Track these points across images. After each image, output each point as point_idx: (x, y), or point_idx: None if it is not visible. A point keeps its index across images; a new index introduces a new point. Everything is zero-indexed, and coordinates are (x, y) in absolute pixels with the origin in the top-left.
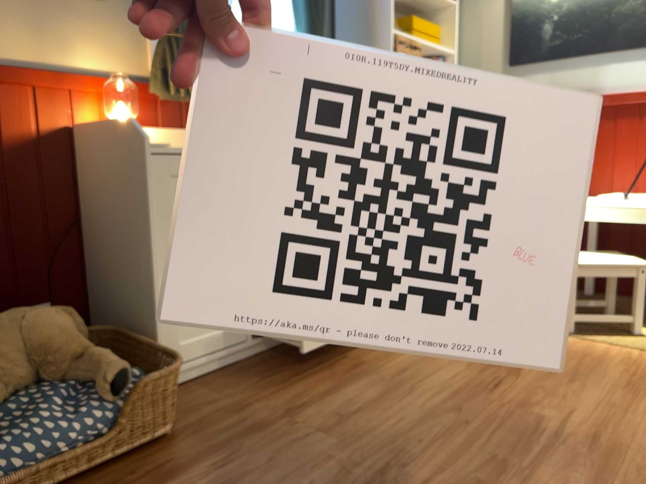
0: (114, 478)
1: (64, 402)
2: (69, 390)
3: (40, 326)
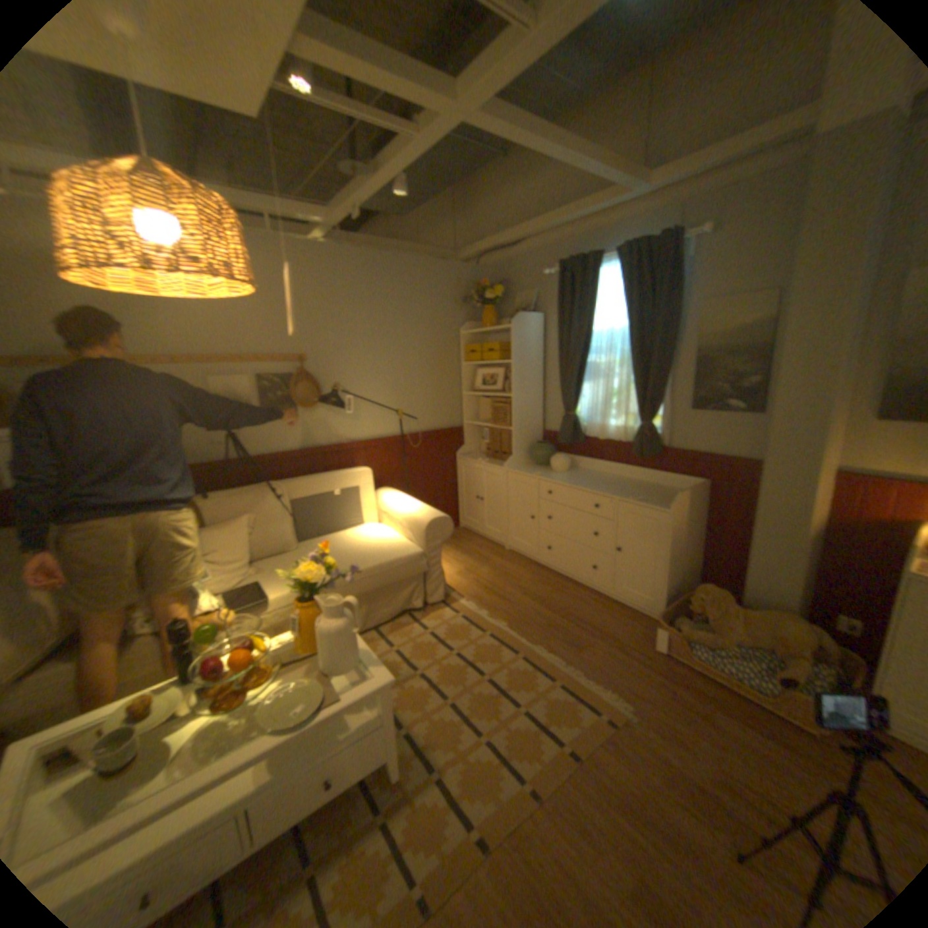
0: (765, 718)
1: (771, 671)
2: (779, 668)
3: (790, 631)
